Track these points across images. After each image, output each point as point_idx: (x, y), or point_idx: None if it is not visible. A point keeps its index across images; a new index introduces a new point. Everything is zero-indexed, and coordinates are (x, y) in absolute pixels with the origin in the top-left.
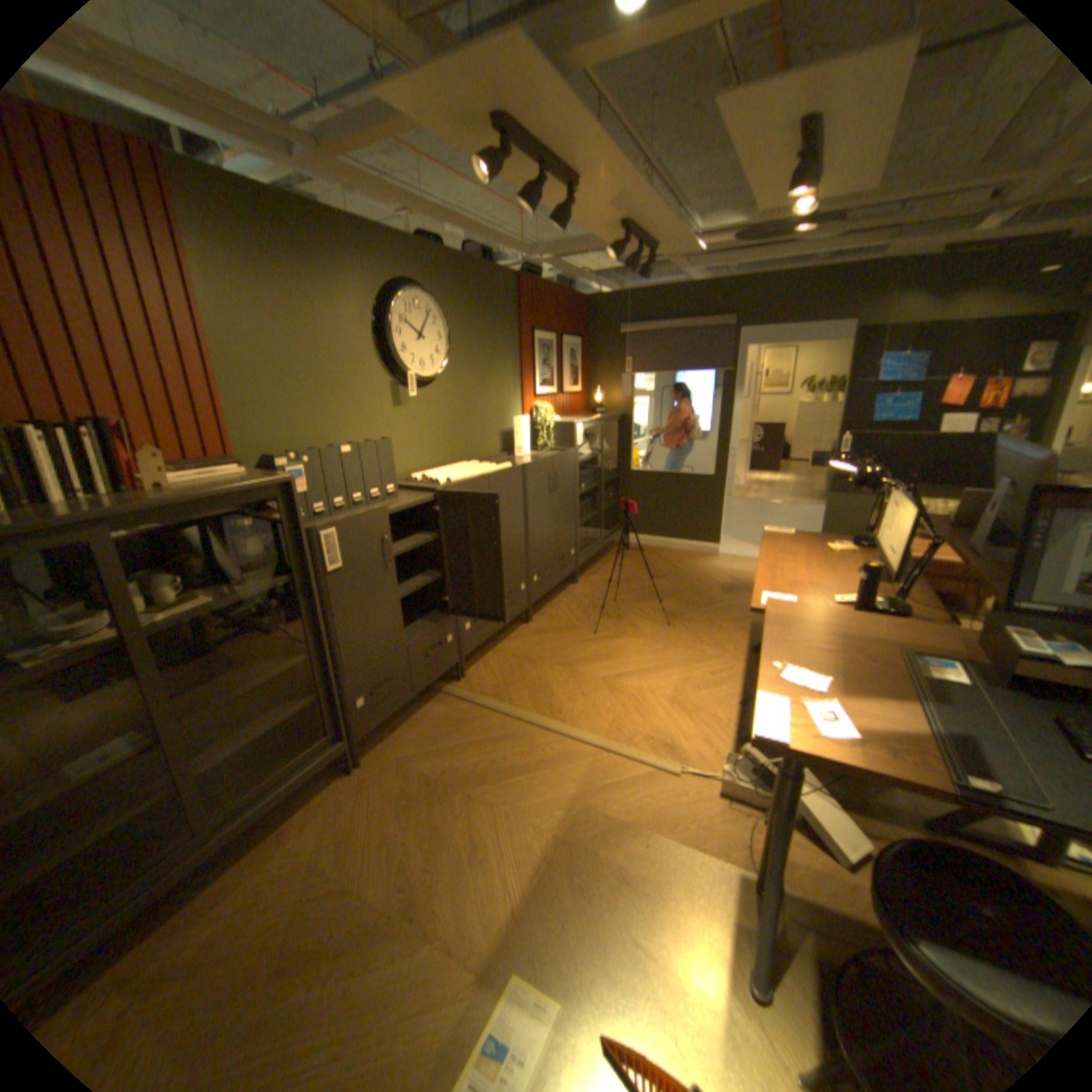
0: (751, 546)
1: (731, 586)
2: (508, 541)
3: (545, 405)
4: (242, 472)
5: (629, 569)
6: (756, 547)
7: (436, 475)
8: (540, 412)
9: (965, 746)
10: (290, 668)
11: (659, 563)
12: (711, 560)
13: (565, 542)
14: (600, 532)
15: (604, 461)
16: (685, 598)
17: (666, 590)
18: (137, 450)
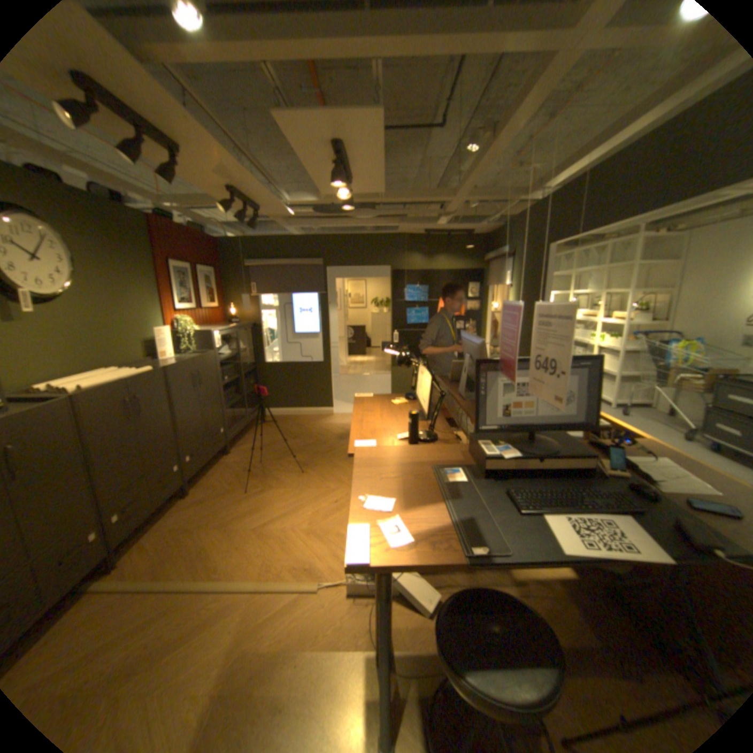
0: None
1: (343, 435)
2: (156, 432)
3: (186, 317)
4: None
5: (272, 435)
6: None
7: (66, 384)
8: (182, 323)
9: (469, 525)
10: None
11: (294, 427)
12: (329, 418)
13: (214, 423)
14: (246, 410)
15: (244, 357)
16: (314, 449)
17: (300, 445)
18: None
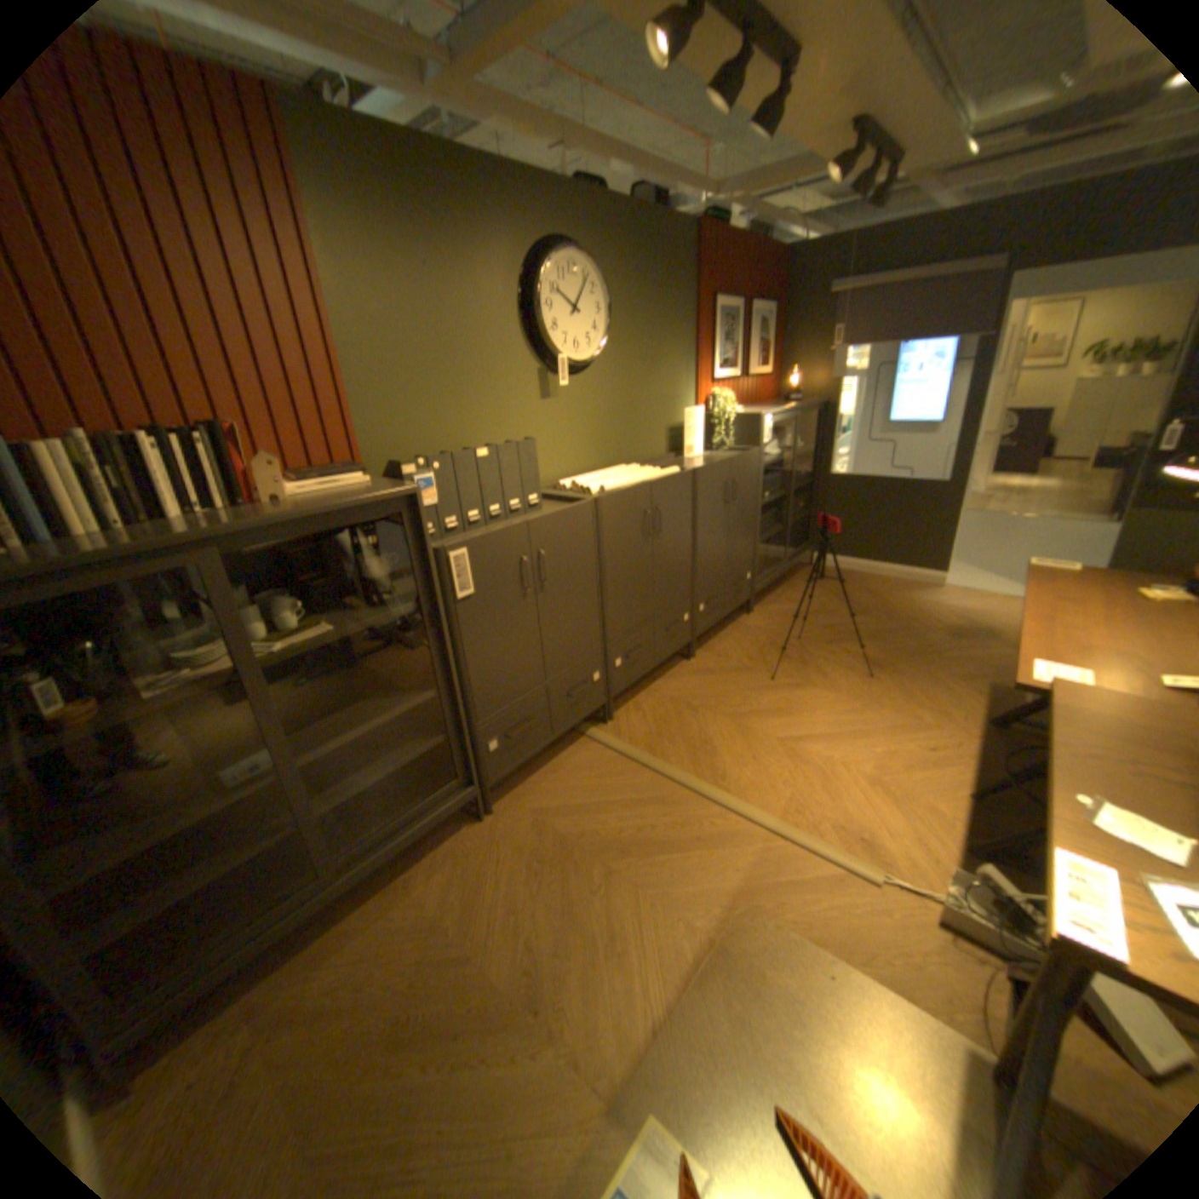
0: (993, 576)
1: (963, 630)
2: (671, 563)
3: (725, 392)
4: (367, 481)
5: (820, 599)
6: (1000, 578)
7: (588, 483)
8: (719, 402)
9: None
10: (417, 704)
11: (861, 594)
12: (934, 592)
13: (740, 564)
14: (785, 551)
15: (796, 461)
16: (896, 642)
17: (869, 629)
18: (255, 457)
